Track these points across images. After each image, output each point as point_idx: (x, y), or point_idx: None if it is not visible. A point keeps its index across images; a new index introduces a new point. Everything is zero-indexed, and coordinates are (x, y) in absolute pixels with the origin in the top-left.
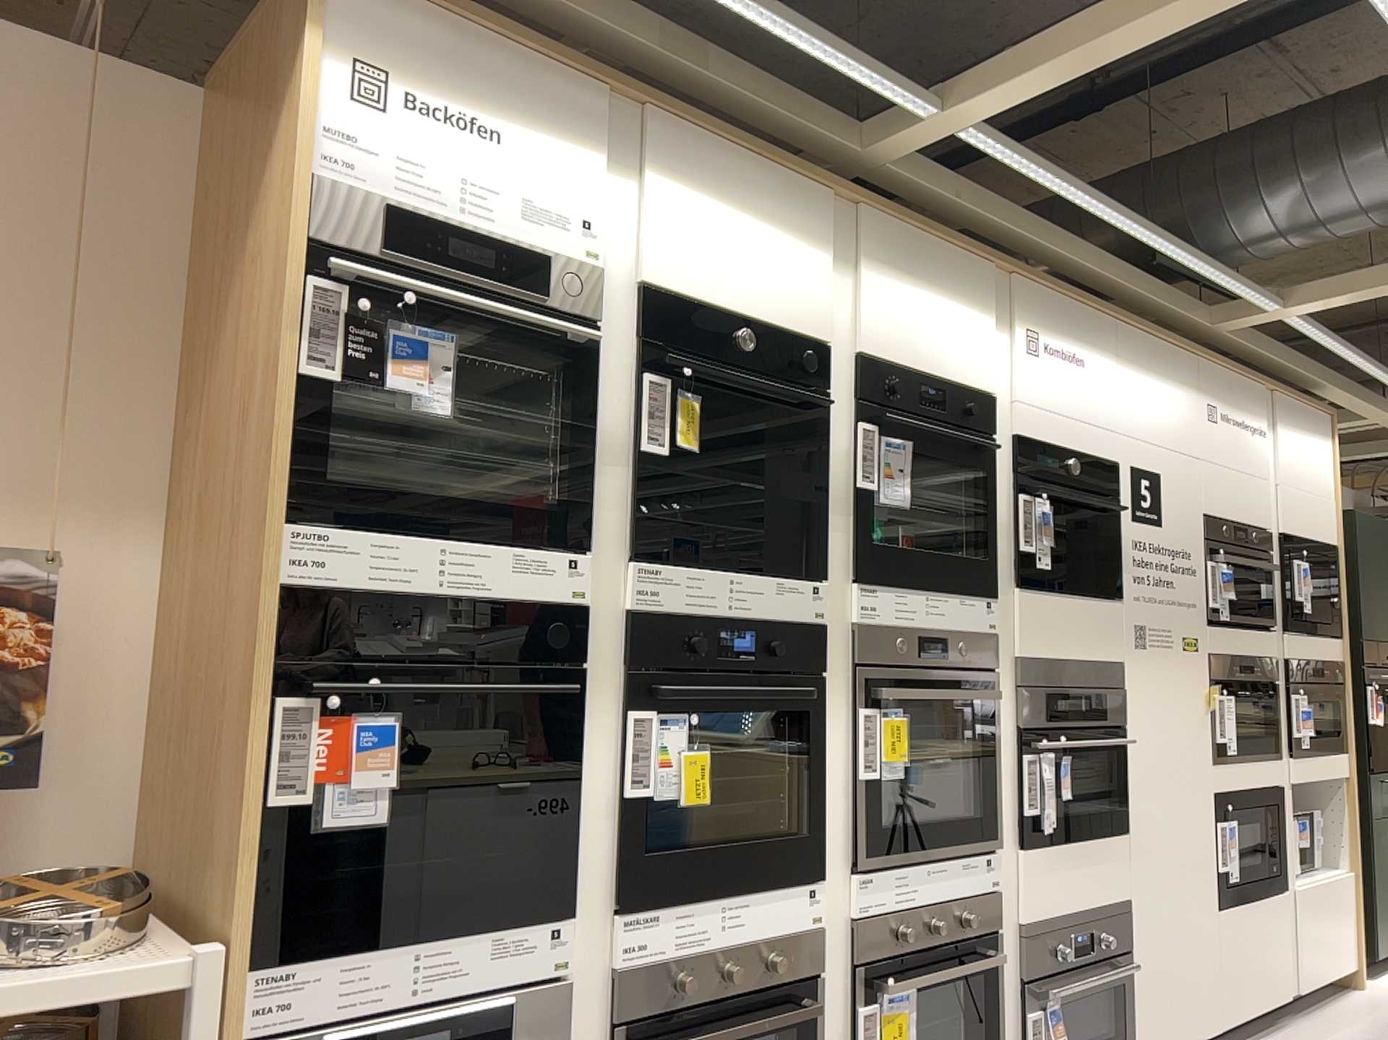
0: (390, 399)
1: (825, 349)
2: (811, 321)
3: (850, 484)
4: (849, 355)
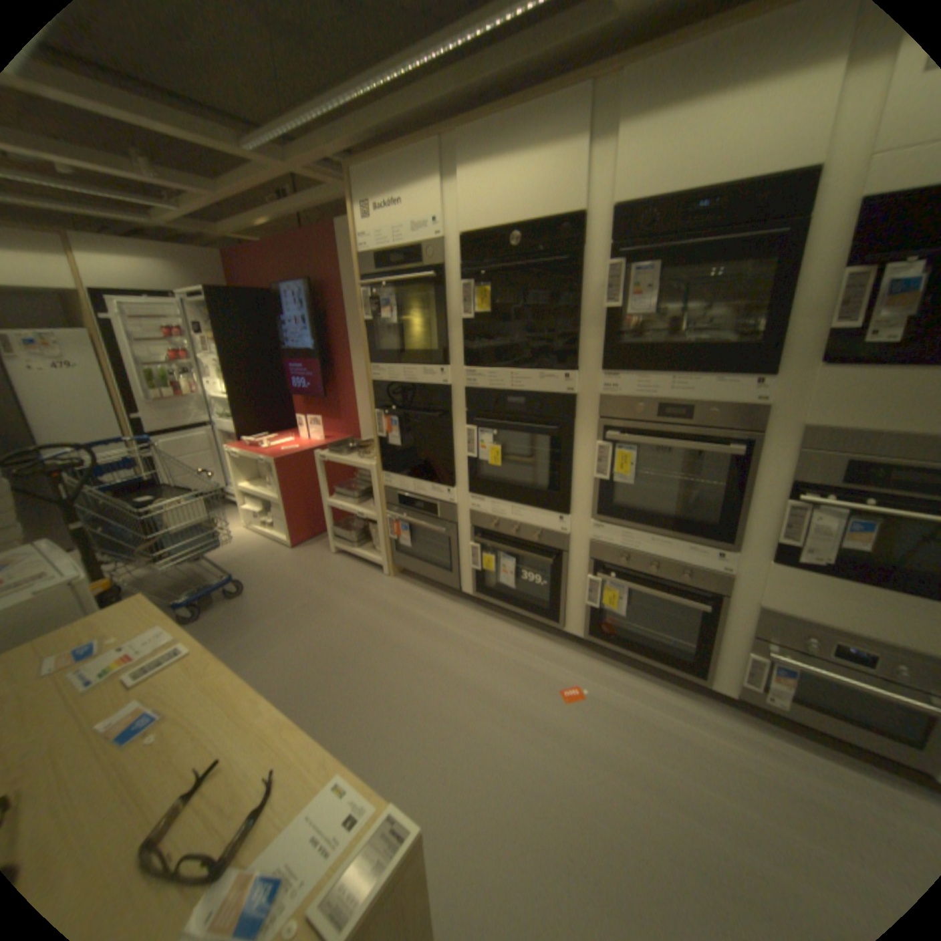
0: (387, 319)
1: (589, 207)
2: (569, 195)
3: (605, 305)
4: (612, 202)
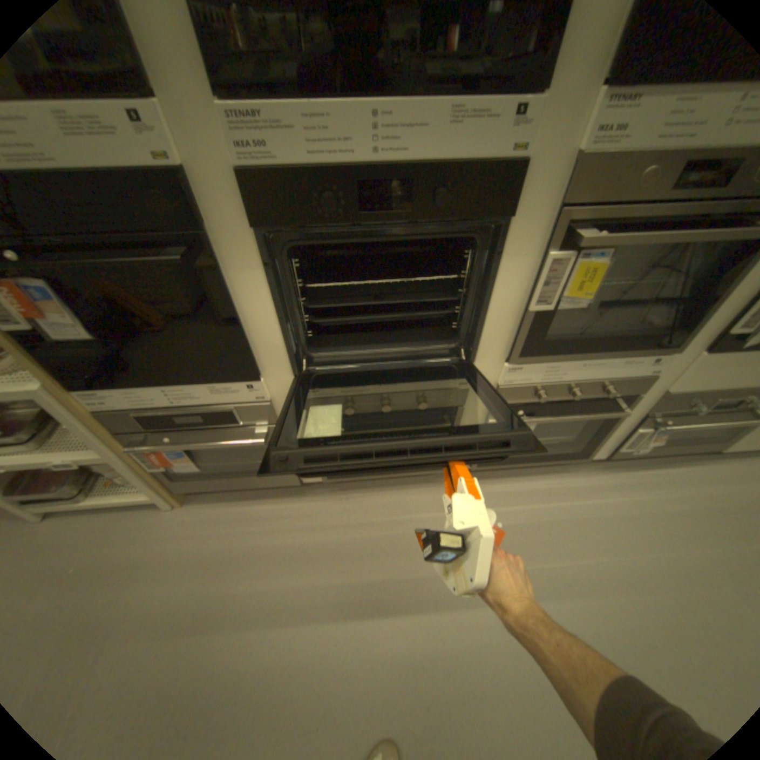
0: None
1: None
2: None
3: None
4: None
